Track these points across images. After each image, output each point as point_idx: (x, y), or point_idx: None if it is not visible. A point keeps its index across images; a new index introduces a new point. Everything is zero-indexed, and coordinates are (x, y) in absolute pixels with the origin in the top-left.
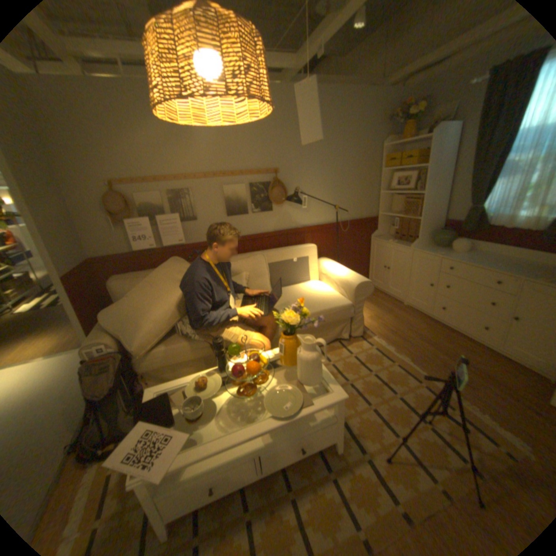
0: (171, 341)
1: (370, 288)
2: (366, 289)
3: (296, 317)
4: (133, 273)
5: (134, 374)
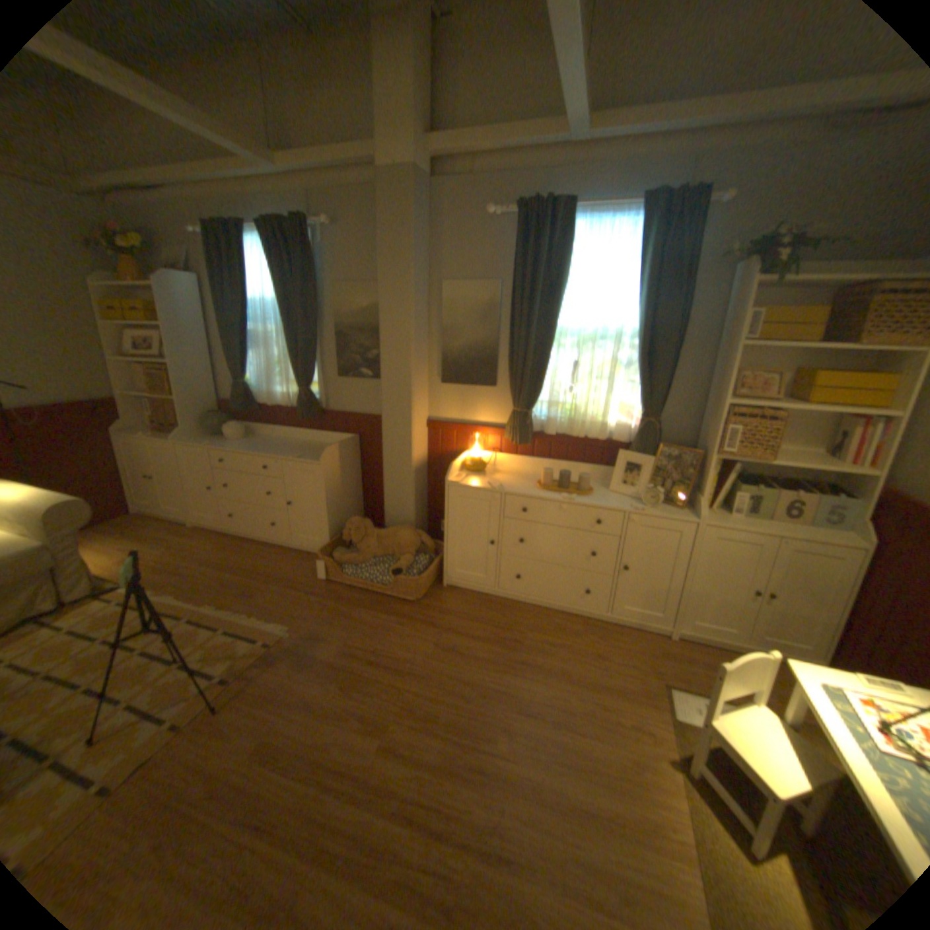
0: None
1: (82, 512)
2: (72, 516)
3: None
4: None
5: None
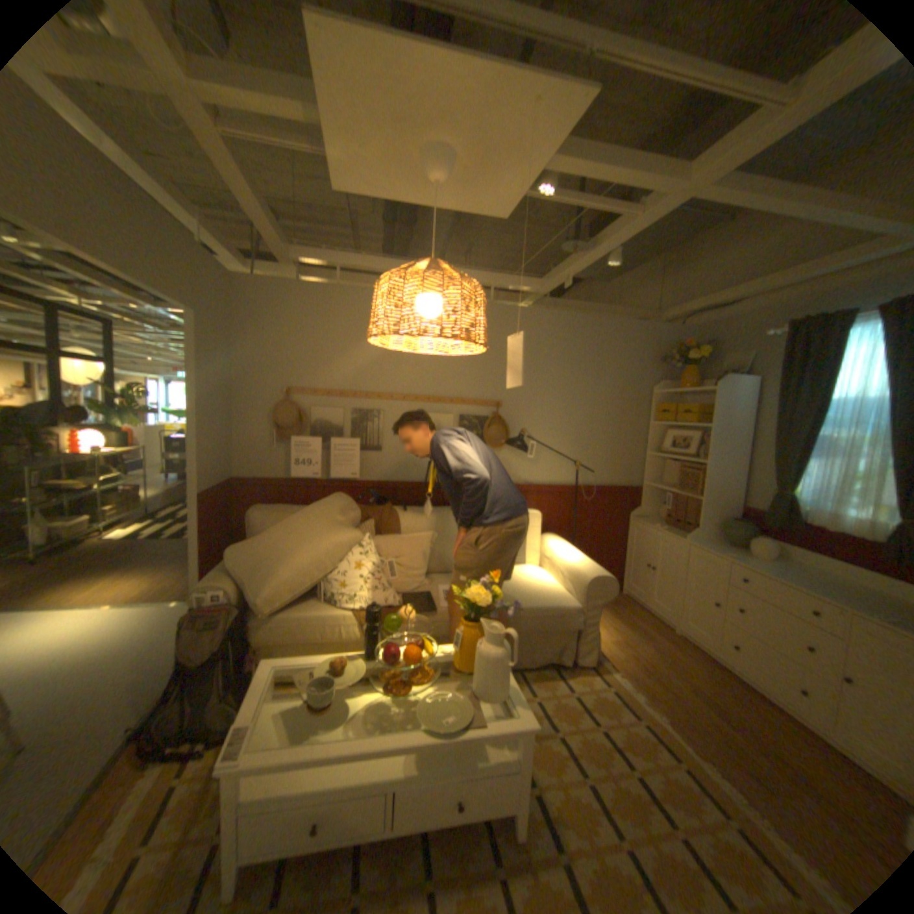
0: (309, 607)
1: (614, 589)
2: (607, 589)
3: (487, 599)
4: (282, 506)
5: (247, 645)
